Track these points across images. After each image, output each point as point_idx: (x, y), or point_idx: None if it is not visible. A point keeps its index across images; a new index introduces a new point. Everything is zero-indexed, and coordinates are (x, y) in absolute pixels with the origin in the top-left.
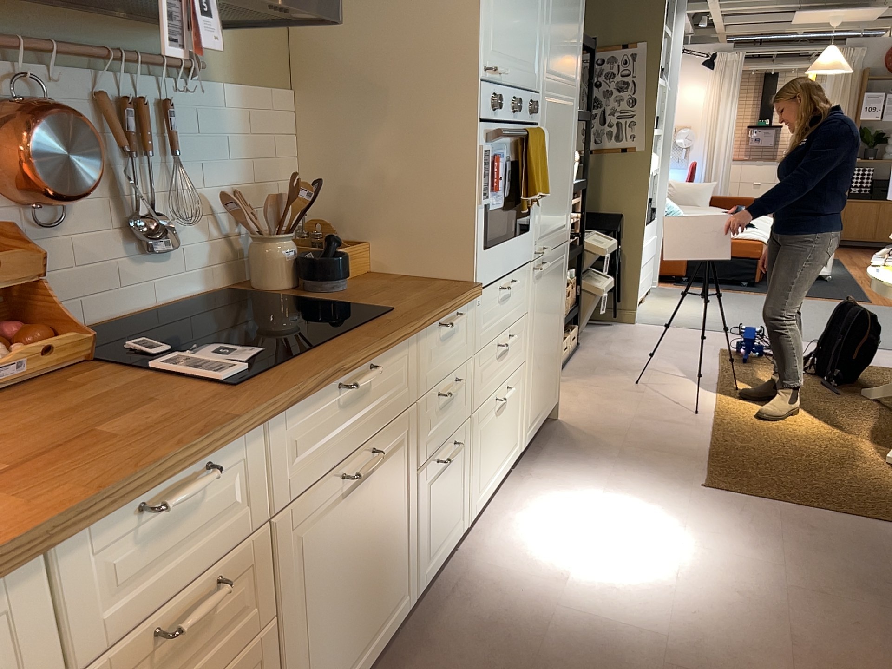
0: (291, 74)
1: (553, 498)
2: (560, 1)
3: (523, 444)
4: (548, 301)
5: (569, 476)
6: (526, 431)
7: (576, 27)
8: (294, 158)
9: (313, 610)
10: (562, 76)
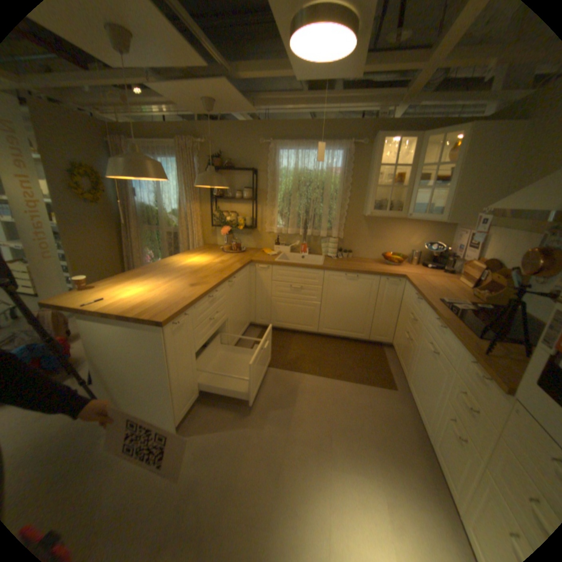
0: None
1: None
2: None
3: None
4: None
5: None
6: None
7: None
8: None
9: (420, 361)
10: None
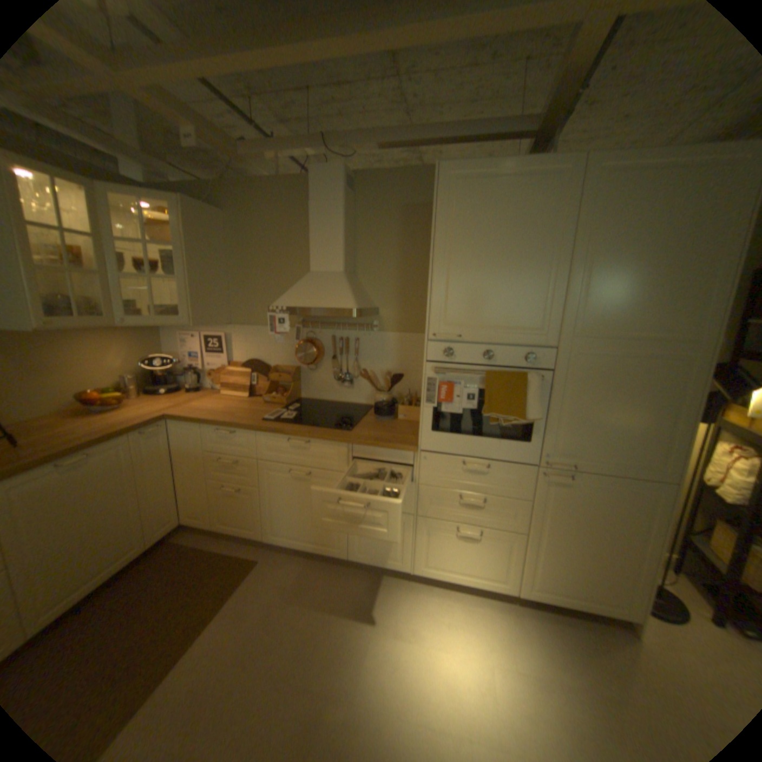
0: None
1: (492, 634)
2: (613, 272)
3: (521, 593)
4: (593, 515)
5: (533, 647)
6: (527, 588)
7: (687, 285)
8: None
9: (275, 501)
10: (629, 333)
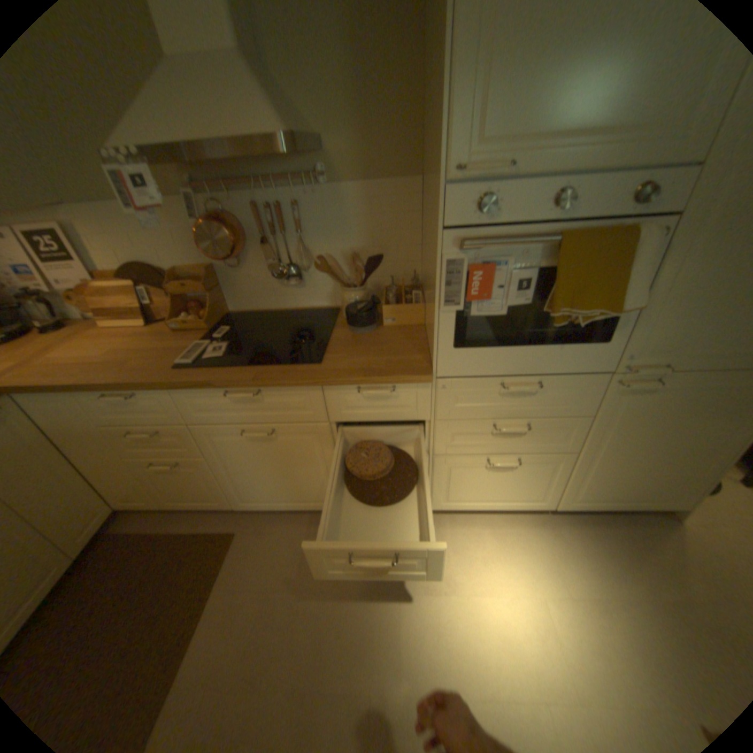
0: (421, 159)
1: (533, 557)
2: None
3: (560, 506)
4: (672, 420)
5: (580, 561)
6: (568, 501)
7: None
8: (415, 228)
9: (234, 468)
10: None
